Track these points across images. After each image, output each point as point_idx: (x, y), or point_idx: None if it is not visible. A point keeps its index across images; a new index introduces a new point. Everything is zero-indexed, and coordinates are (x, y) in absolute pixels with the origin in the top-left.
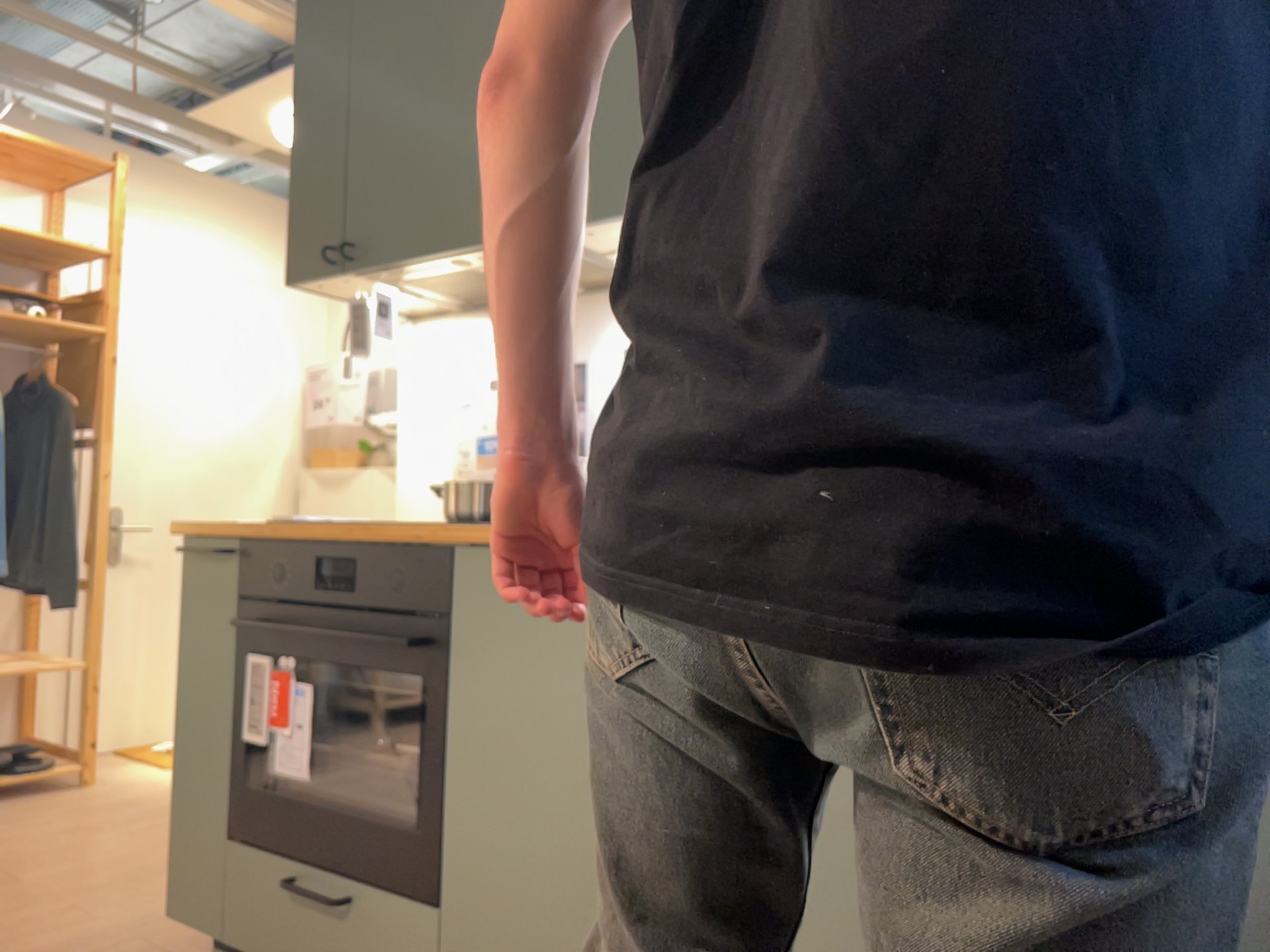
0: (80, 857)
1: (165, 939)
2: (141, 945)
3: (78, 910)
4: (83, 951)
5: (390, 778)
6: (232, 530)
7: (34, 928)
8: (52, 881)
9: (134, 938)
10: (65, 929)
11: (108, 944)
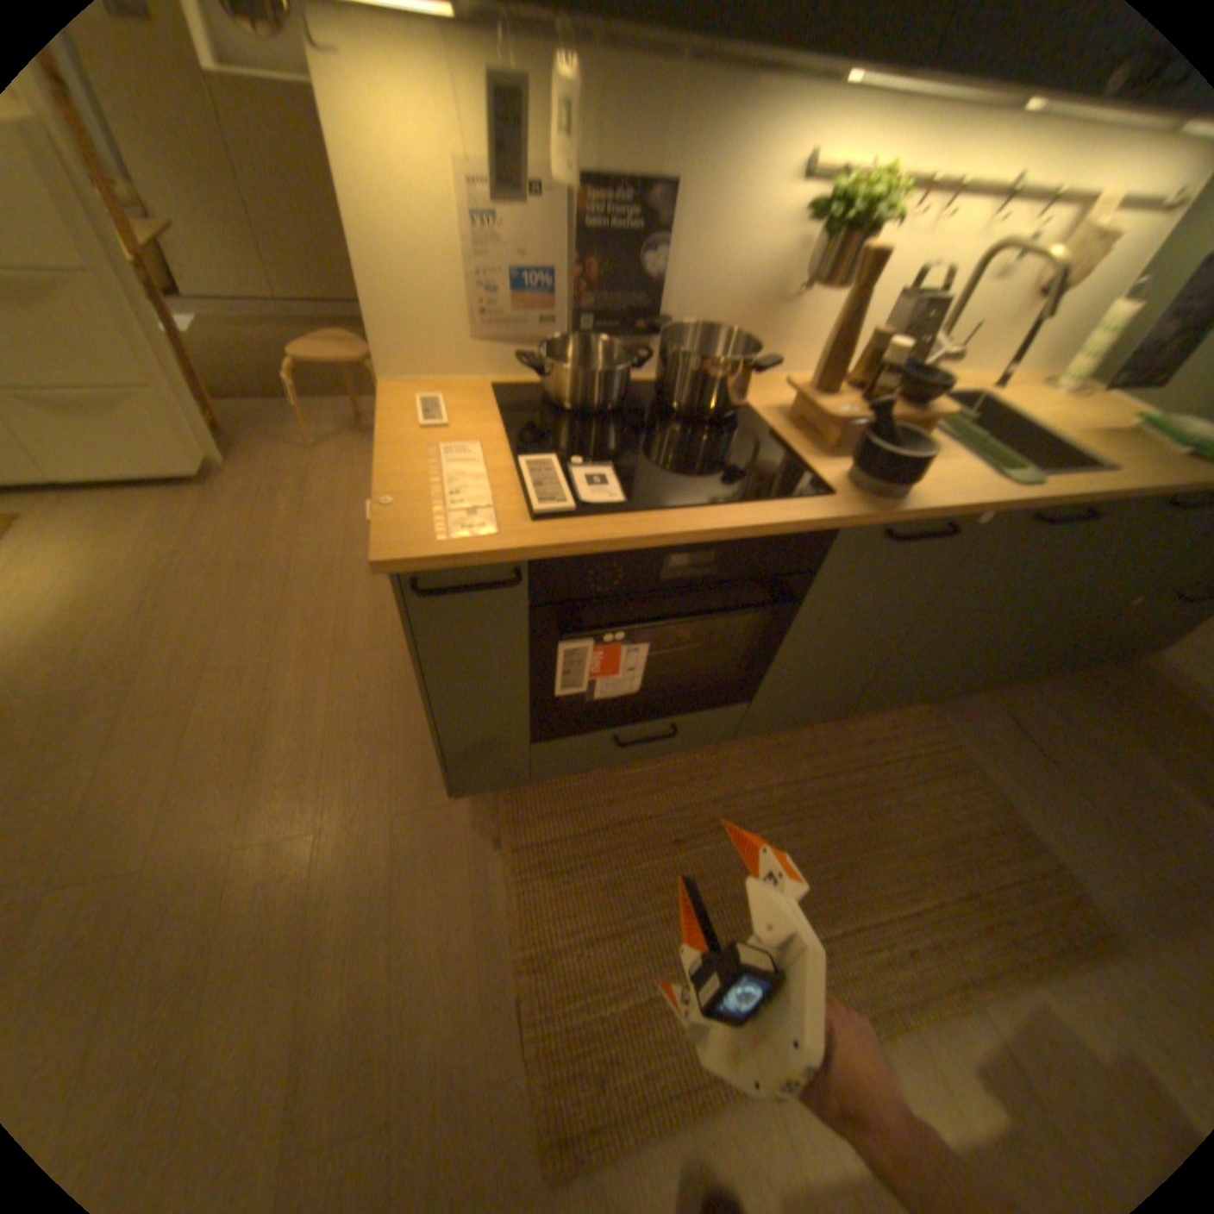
0: (124, 802)
1: (403, 798)
2: (399, 816)
3: (273, 838)
4: (370, 855)
5: (694, 658)
6: (527, 555)
7: (279, 879)
8: (167, 840)
9: (380, 816)
10: (308, 857)
11: (375, 835)
